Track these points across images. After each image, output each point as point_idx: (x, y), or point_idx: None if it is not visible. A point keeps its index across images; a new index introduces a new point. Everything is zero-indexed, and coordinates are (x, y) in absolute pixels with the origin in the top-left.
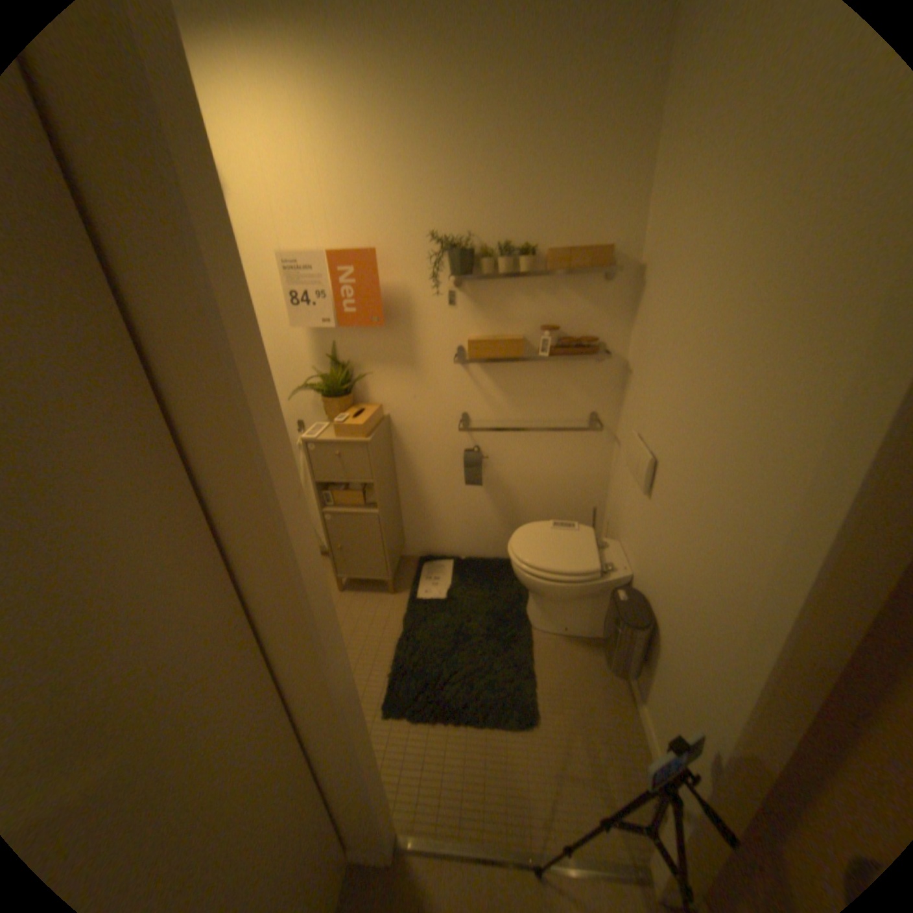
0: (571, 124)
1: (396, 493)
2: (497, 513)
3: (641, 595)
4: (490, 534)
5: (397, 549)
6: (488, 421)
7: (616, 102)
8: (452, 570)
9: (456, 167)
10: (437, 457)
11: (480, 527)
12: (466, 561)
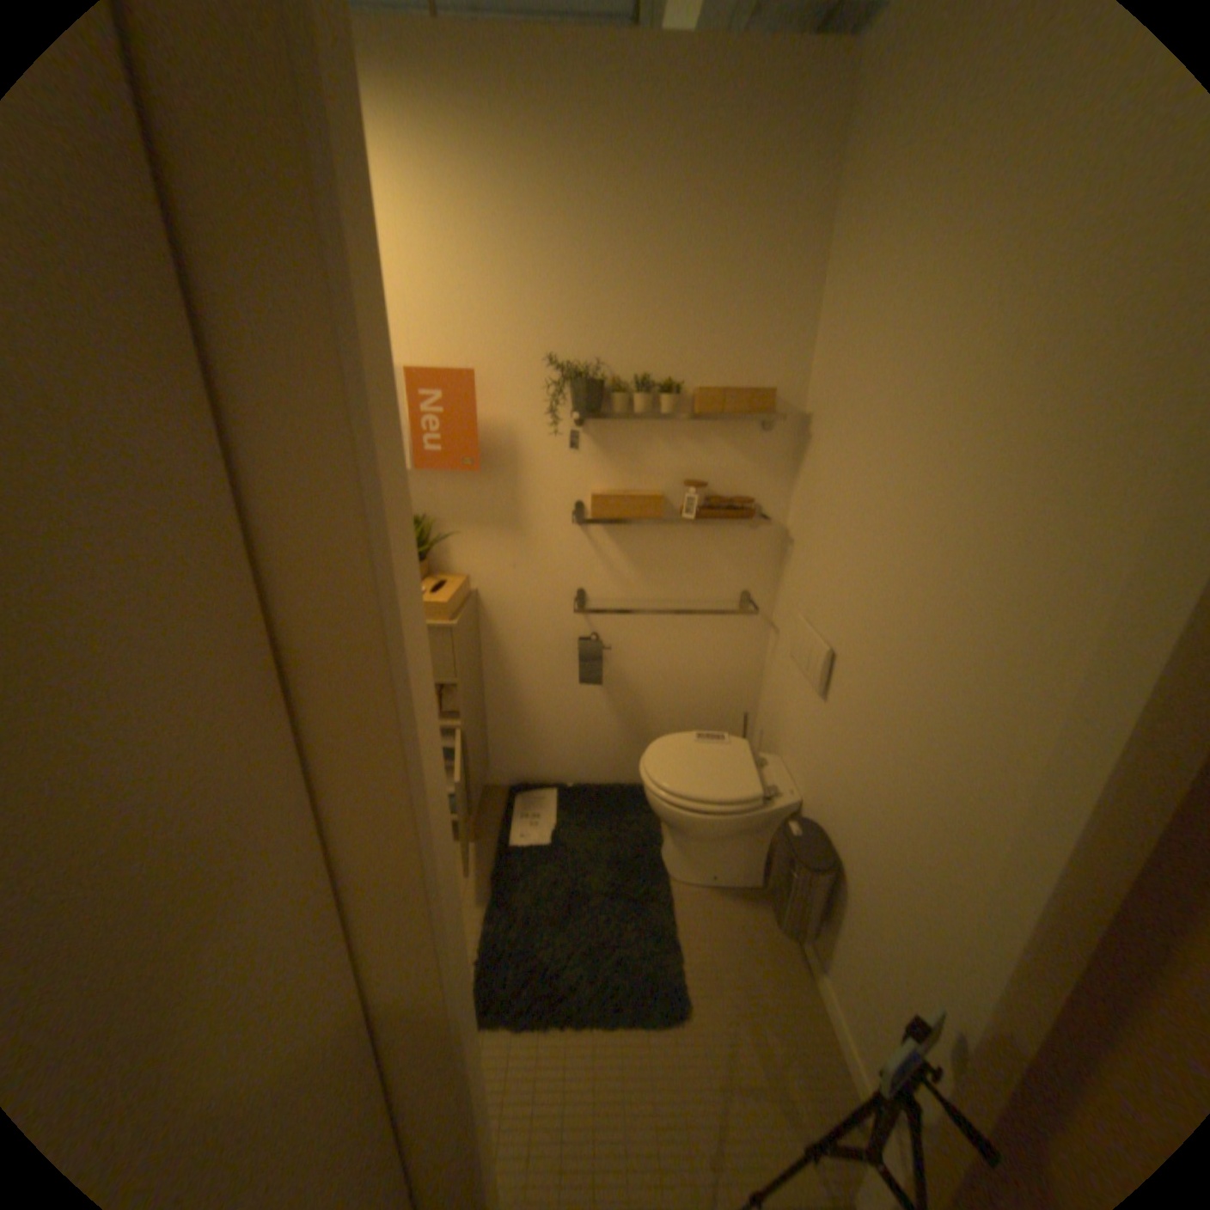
0: (727, 243)
1: (481, 696)
2: (618, 722)
3: (818, 827)
4: (607, 751)
5: (481, 776)
6: (611, 600)
7: (779, 224)
8: (556, 803)
9: (584, 278)
10: (541, 647)
11: (595, 741)
12: (575, 789)
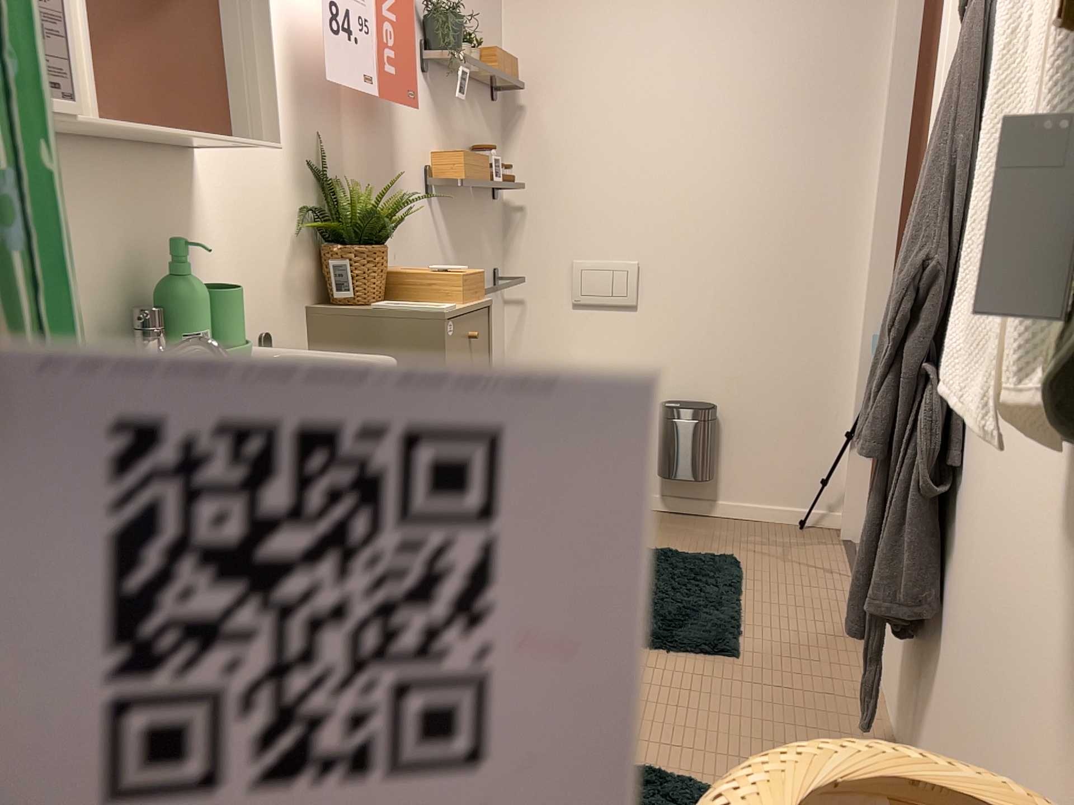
0: None
1: None
2: None
3: (673, 403)
4: None
5: None
6: None
7: None
8: None
9: None
10: None
11: None
12: None
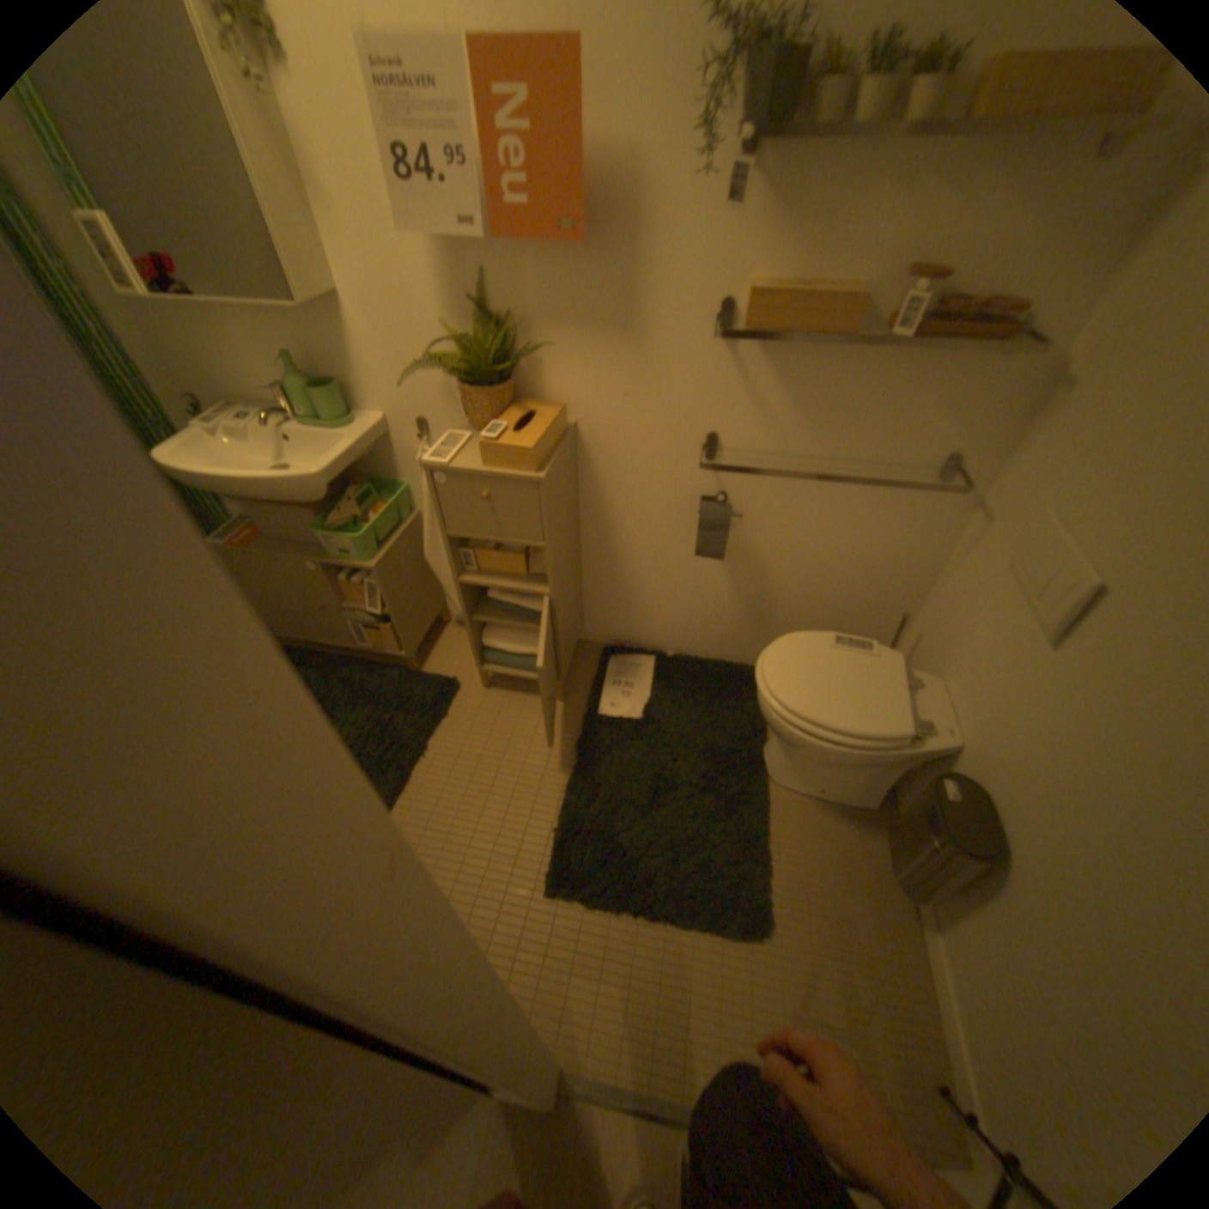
0: None
1: (577, 552)
2: (735, 597)
3: (986, 793)
4: (717, 626)
5: (573, 637)
6: (752, 450)
7: None
8: (652, 672)
9: None
10: (652, 502)
11: (704, 614)
12: (675, 659)
